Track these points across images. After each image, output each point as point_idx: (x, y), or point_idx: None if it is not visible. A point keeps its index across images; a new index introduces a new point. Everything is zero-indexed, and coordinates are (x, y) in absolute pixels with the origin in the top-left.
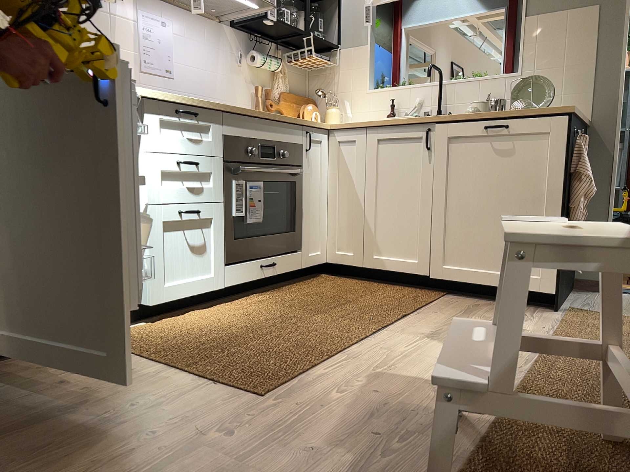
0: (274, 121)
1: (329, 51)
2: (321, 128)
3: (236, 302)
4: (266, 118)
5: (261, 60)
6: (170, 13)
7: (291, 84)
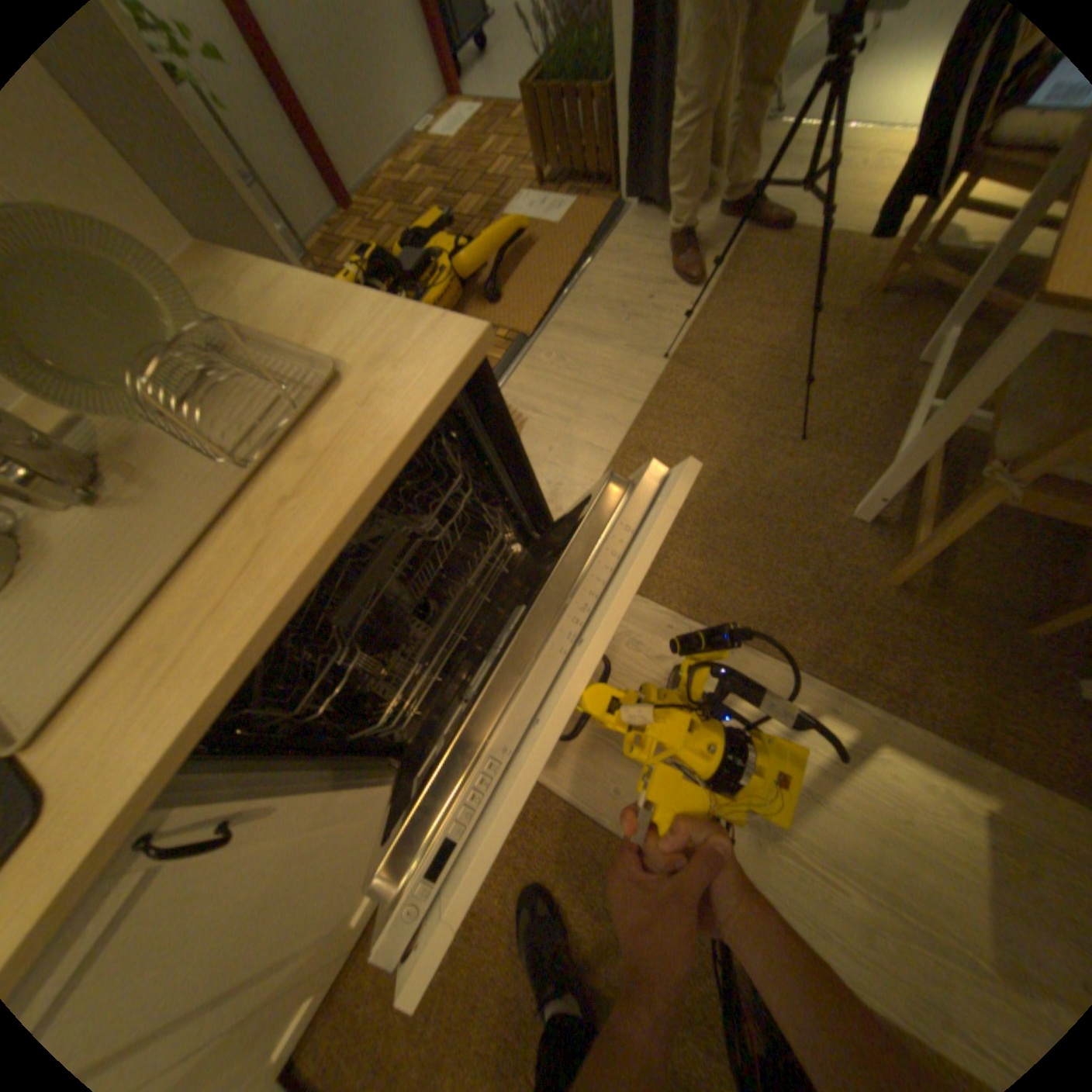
0: None
1: None
2: None
3: None
4: None
5: None
6: None
7: None
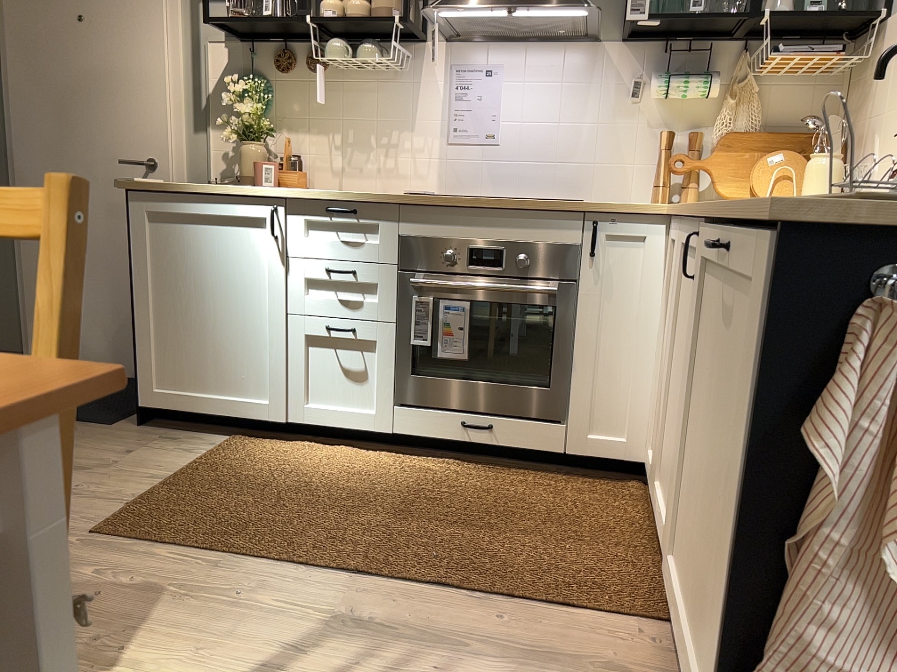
0: (504, 210)
1: (876, 24)
2: (643, 217)
3: (413, 461)
4: (483, 207)
5: (653, 86)
6: (497, 51)
7: (785, 110)
